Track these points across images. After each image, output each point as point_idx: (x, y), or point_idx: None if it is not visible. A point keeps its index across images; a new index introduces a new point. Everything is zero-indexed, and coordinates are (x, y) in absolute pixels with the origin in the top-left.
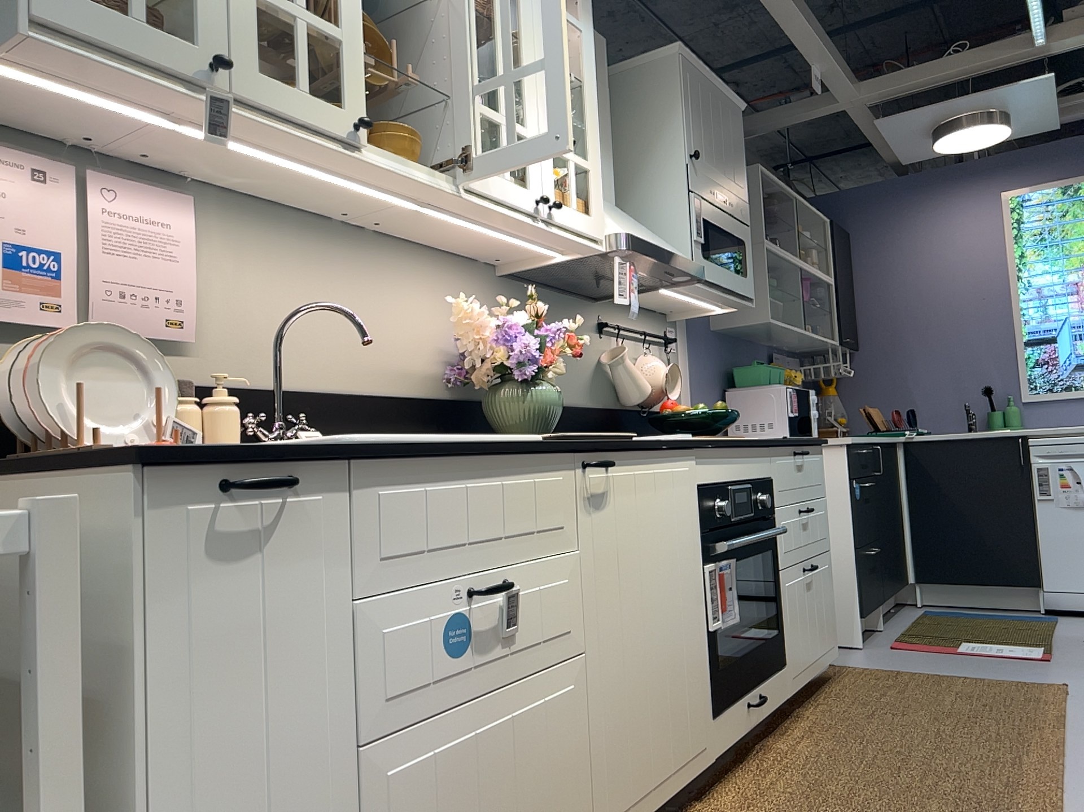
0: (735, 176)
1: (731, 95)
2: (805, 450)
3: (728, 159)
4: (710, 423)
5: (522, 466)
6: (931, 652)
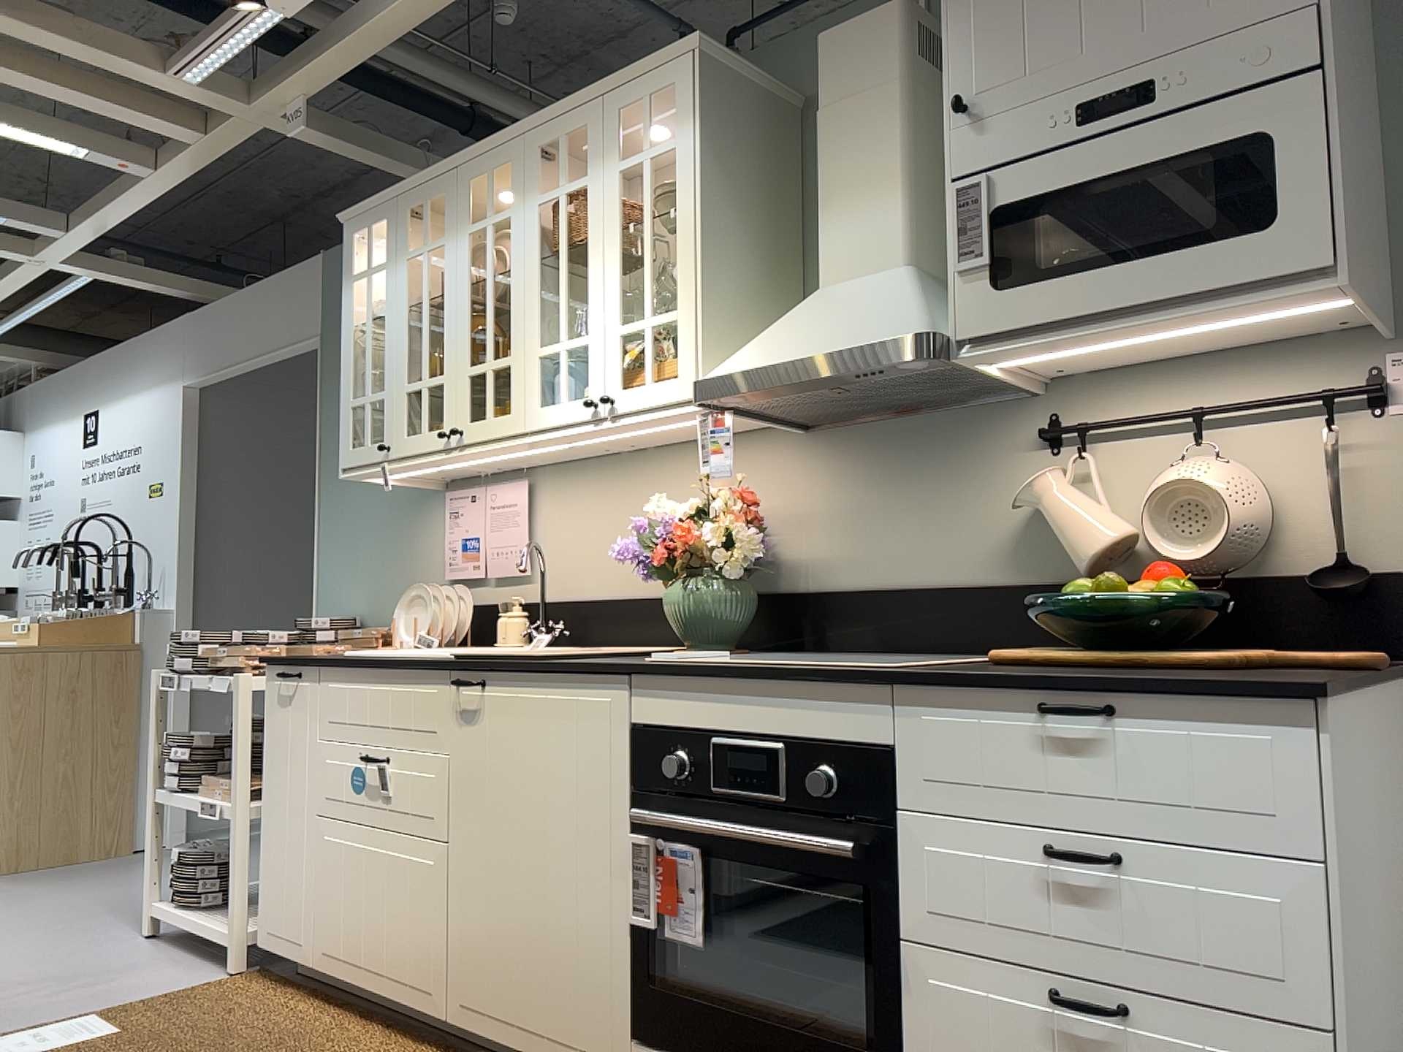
0: None
1: None
2: (1116, 706)
3: None
4: (1091, 619)
5: (406, 678)
6: None
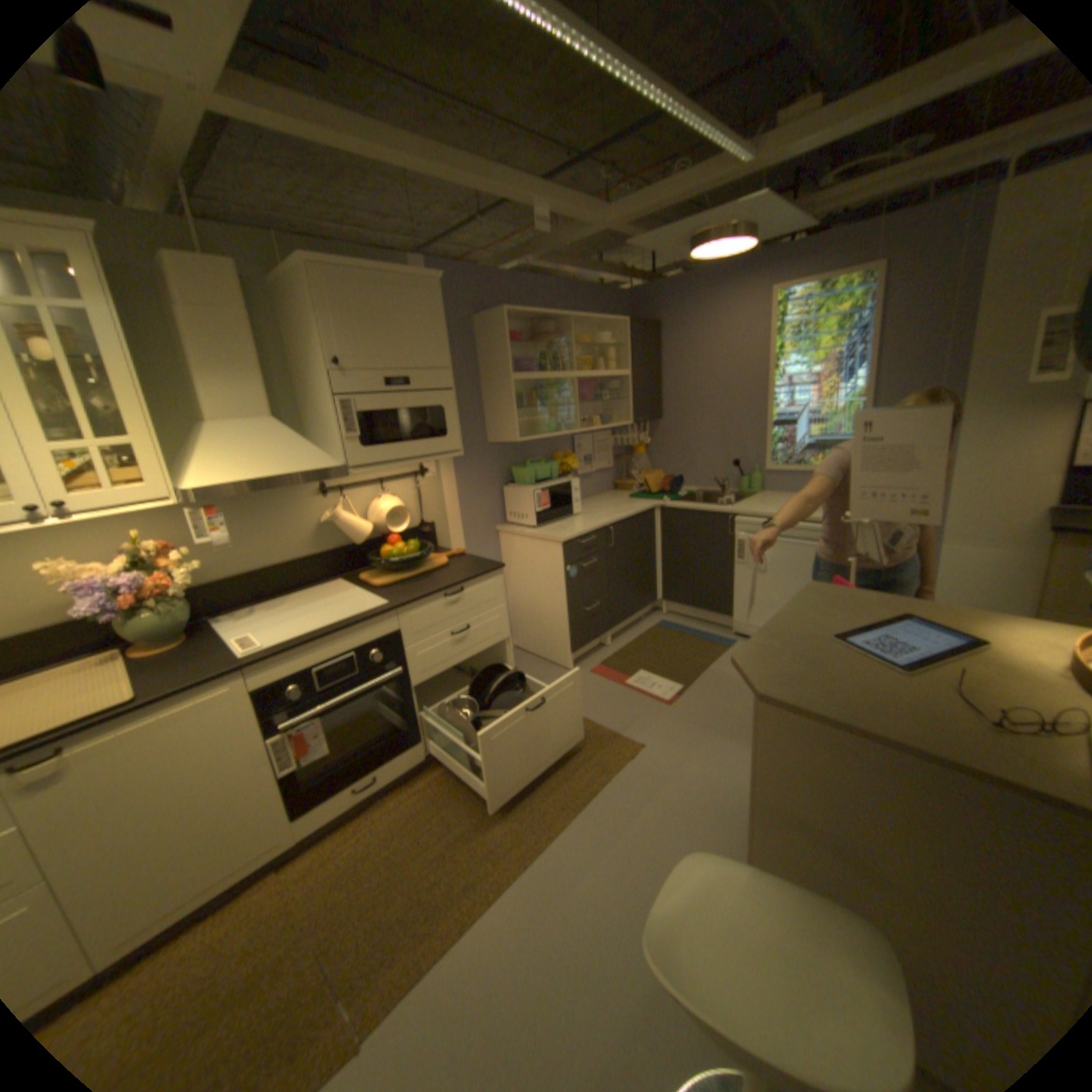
0: (421, 351)
1: (410, 271)
2: (463, 586)
3: (406, 339)
4: (402, 561)
5: None
6: (607, 683)
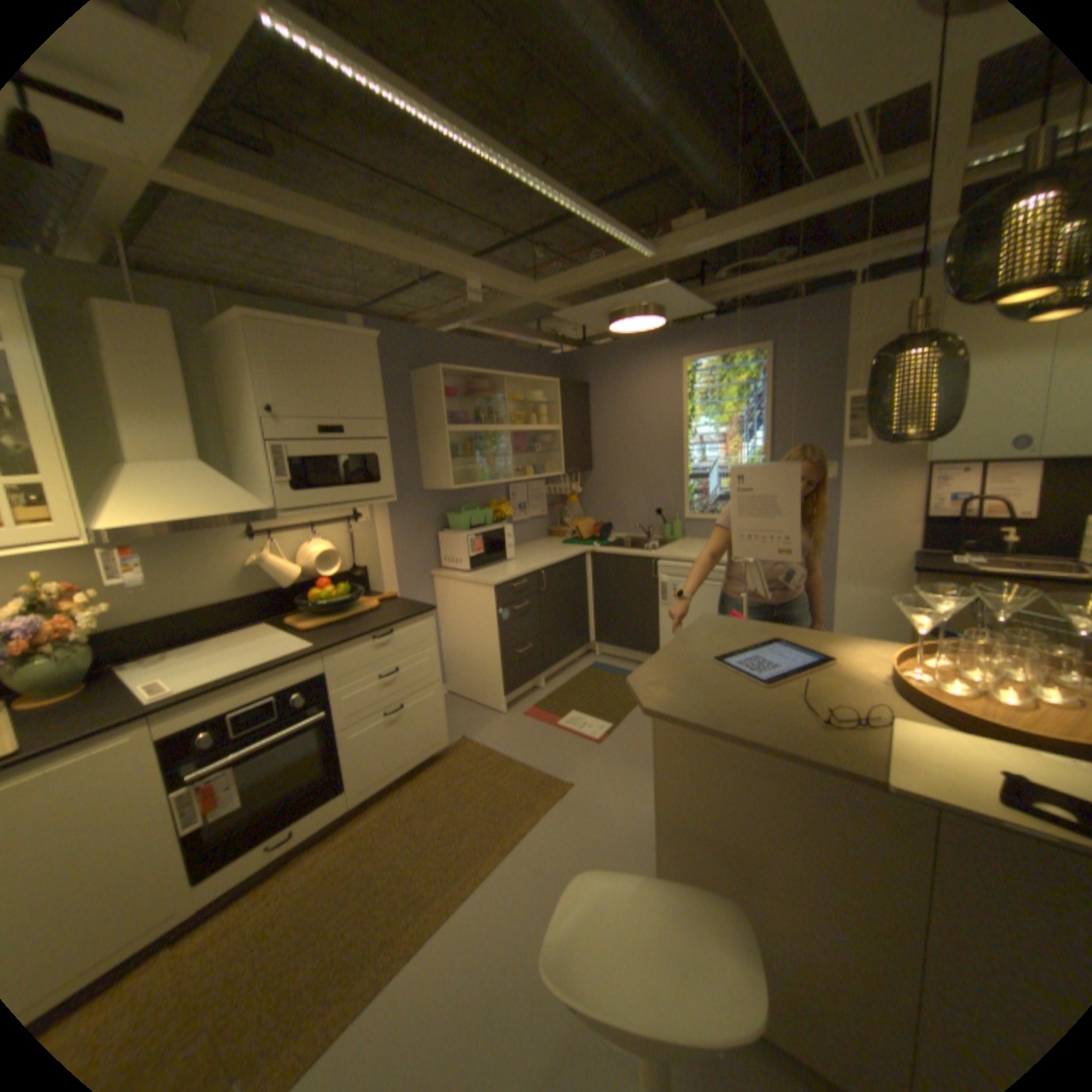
0: (357, 403)
1: (347, 330)
2: (393, 629)
3: (341, 392)
4: (331, 605)
5: None
6: (540, 725)
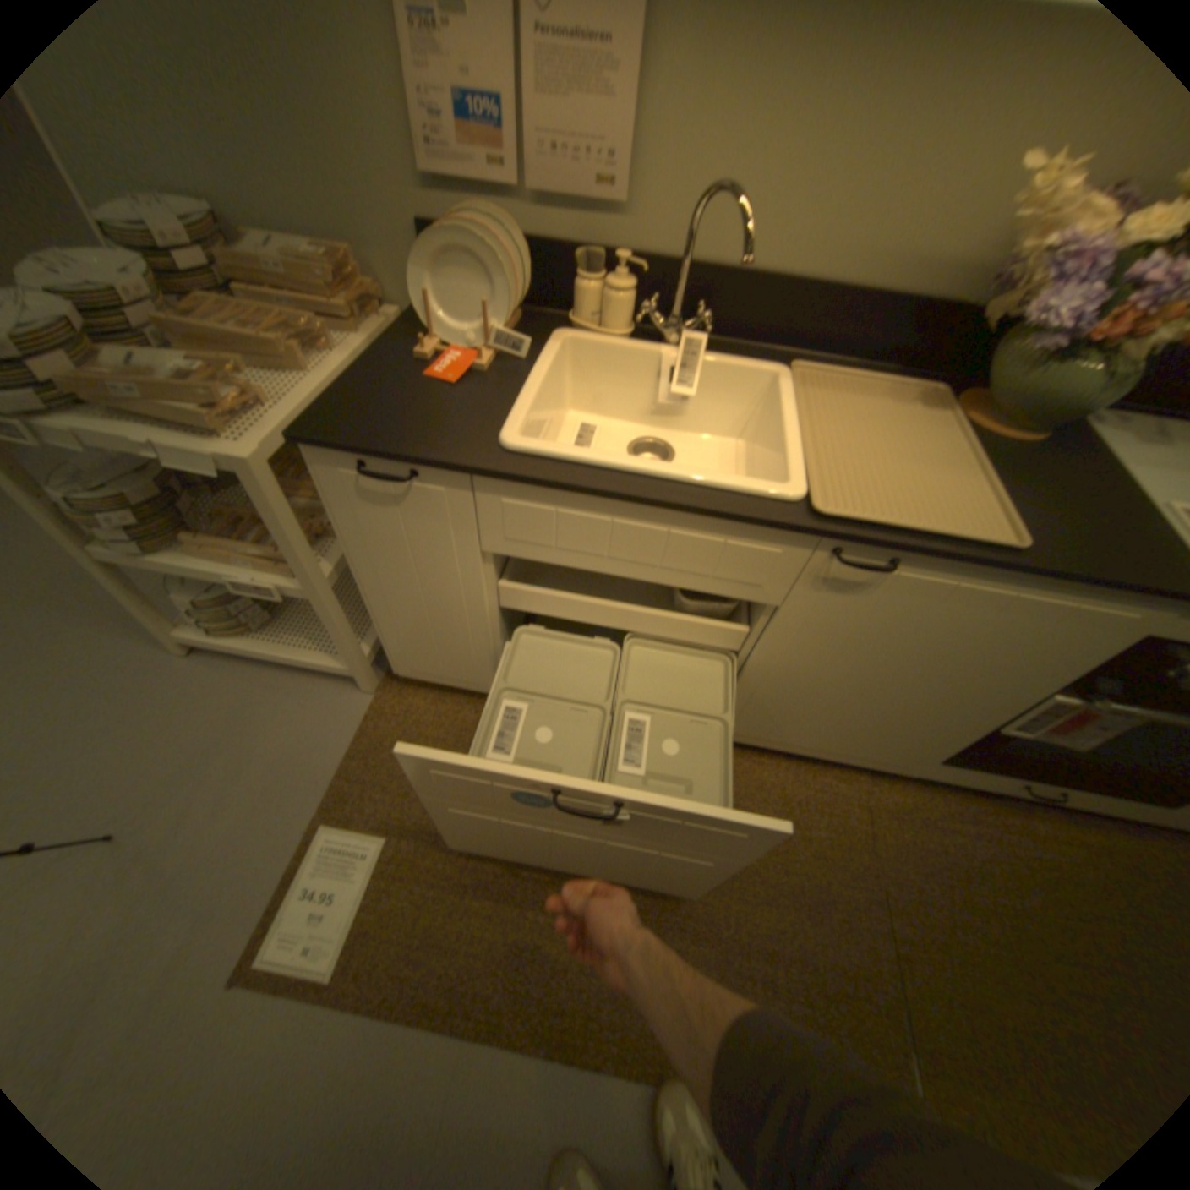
0: None
1: None
2: None
3: None
4: None
5: (715, 527)
6: None
